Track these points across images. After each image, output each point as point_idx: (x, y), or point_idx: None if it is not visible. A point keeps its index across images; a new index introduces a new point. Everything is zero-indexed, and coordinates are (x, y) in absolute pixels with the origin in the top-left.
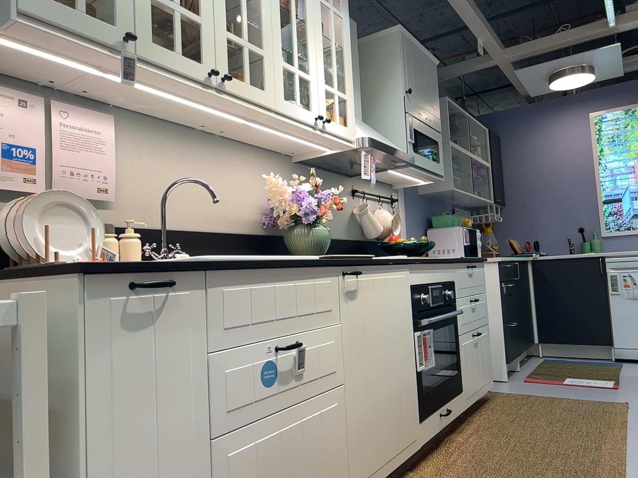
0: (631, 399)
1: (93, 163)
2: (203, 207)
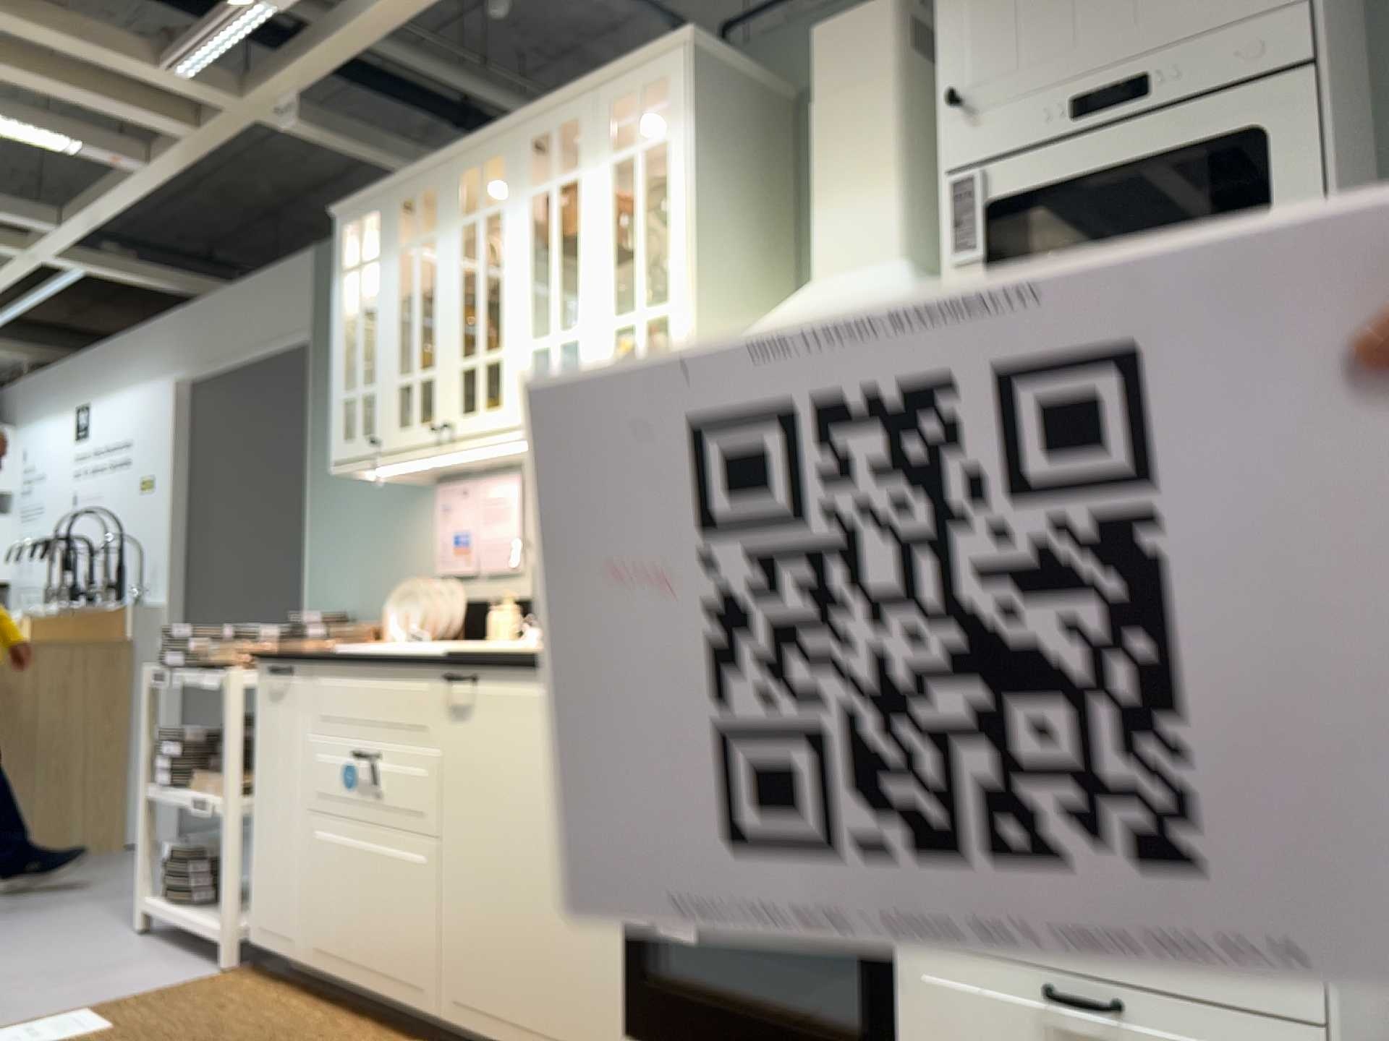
0: None
1: (500, 533)
2: None
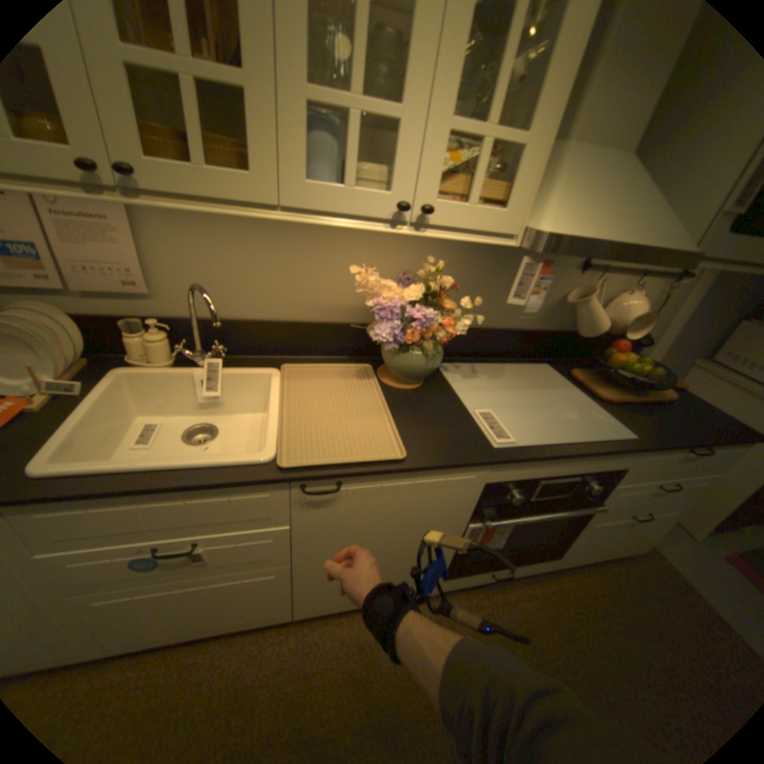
0: None
1: (107, 254)
2: (280, 293)
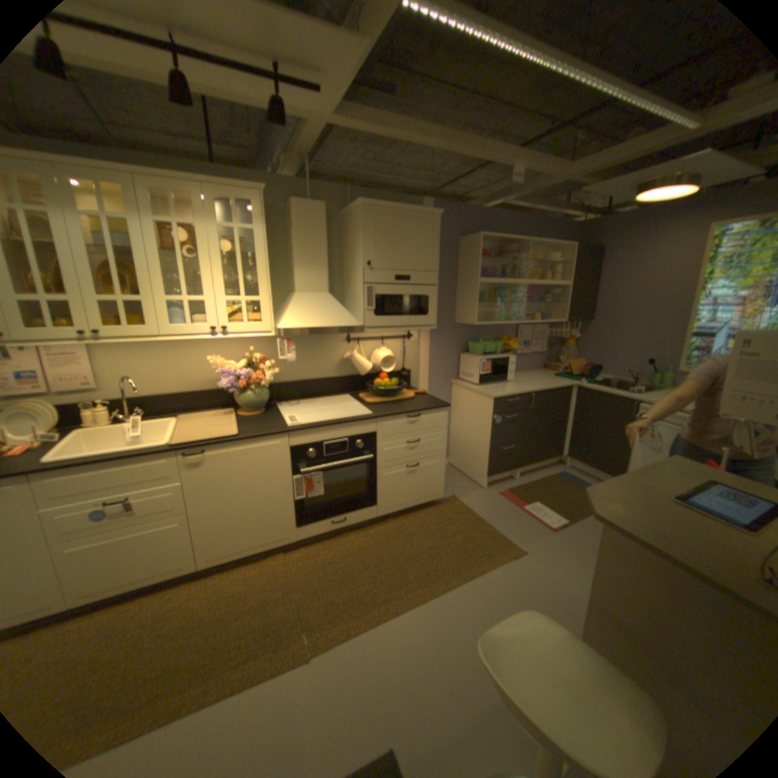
0: (540, 551)
1: (74, 371)
2: (173, 378)
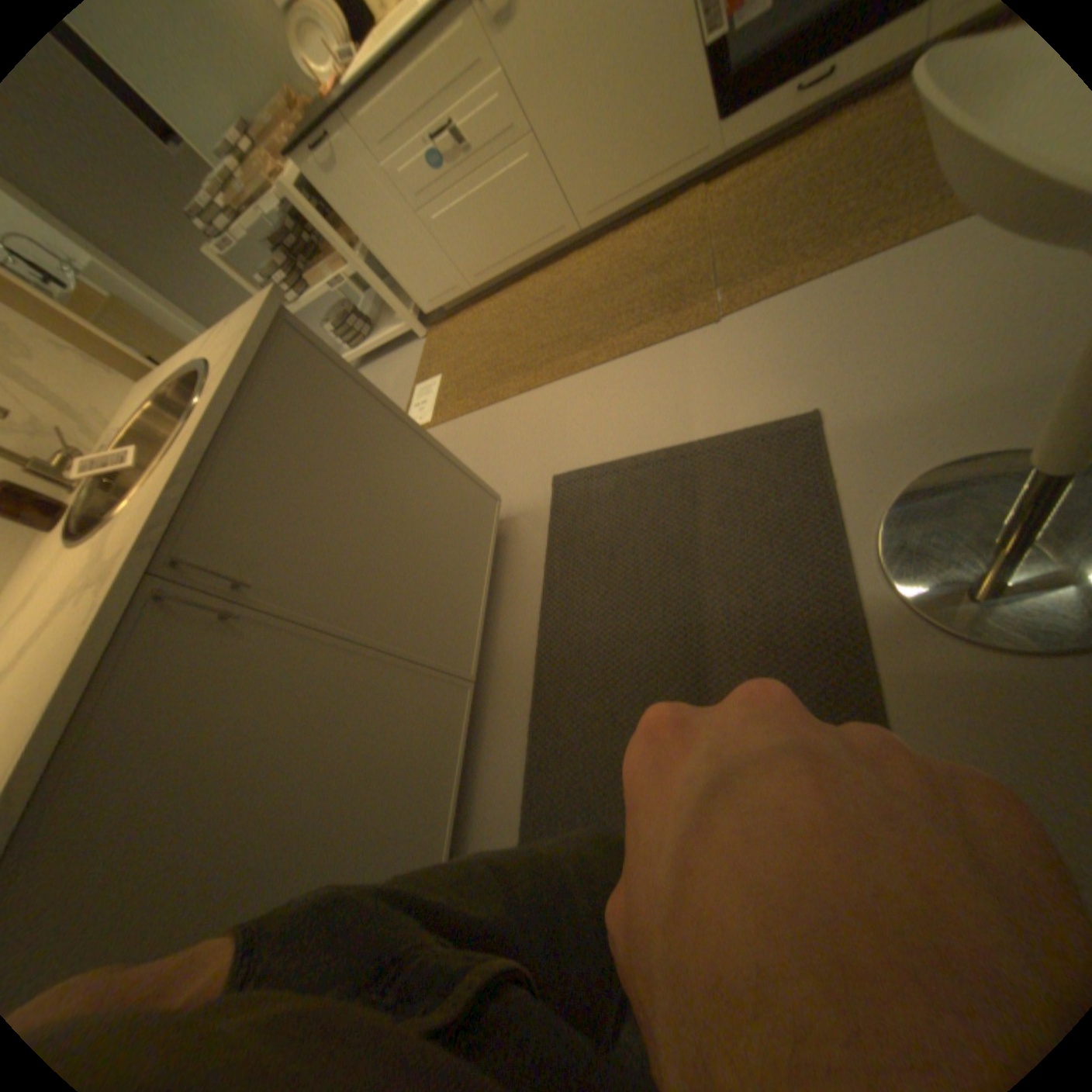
0: None
1: None
2: None
